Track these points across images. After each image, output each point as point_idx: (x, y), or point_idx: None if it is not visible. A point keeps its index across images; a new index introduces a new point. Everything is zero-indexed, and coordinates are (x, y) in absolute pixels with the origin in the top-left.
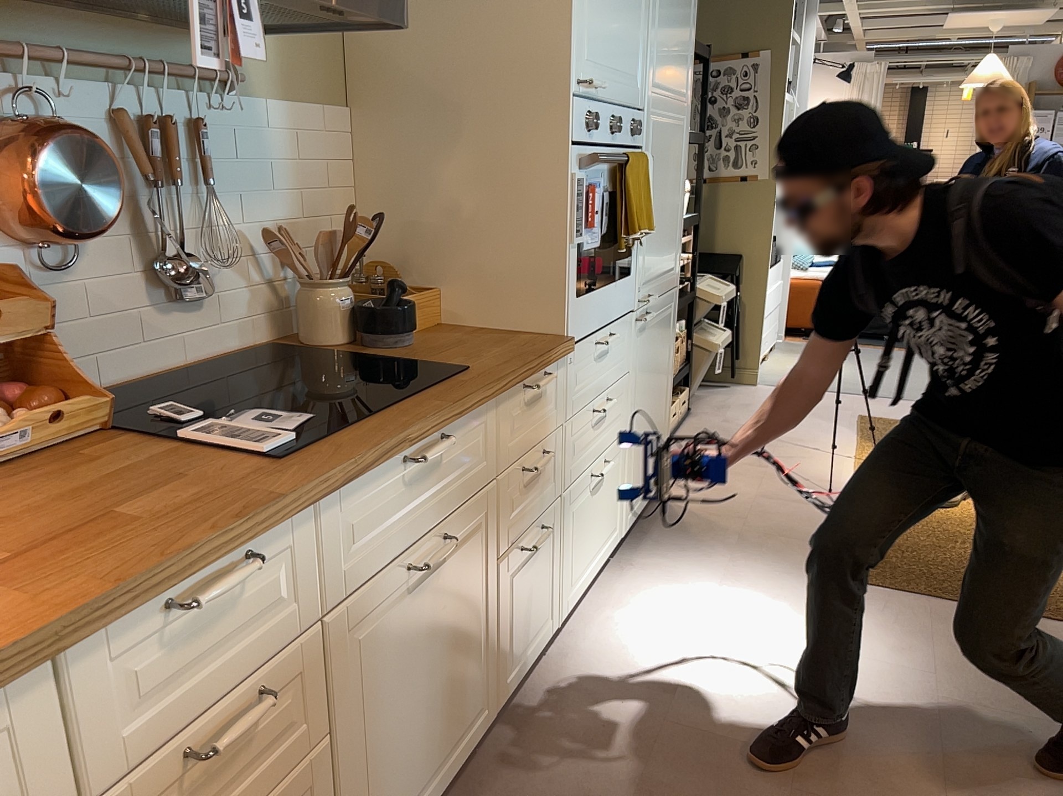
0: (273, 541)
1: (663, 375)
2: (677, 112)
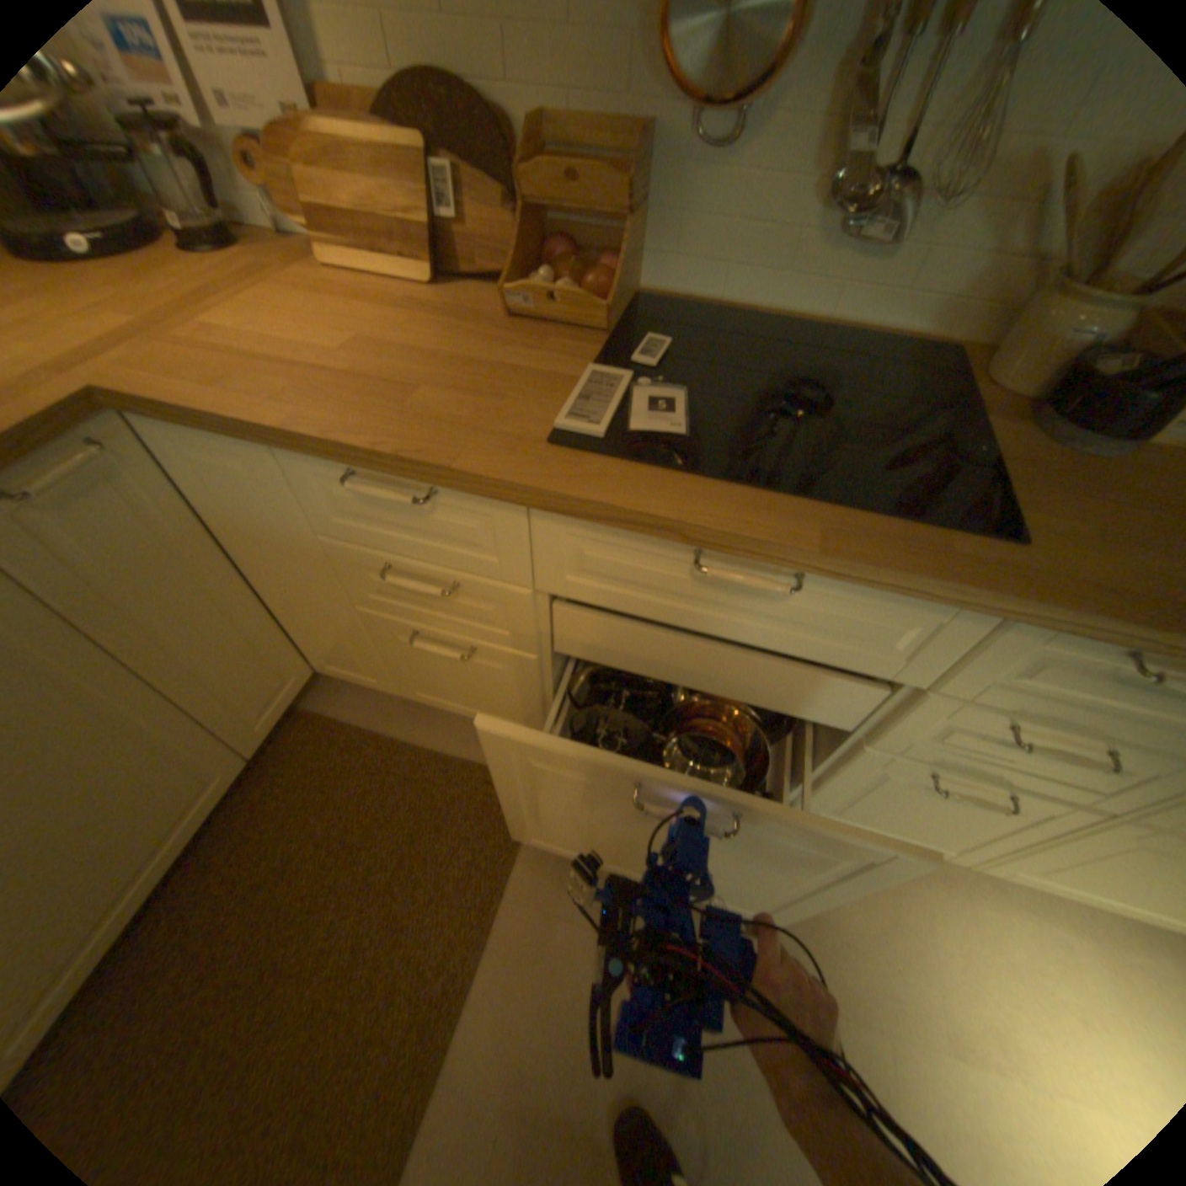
0: (464, 497)
1: None
2: None
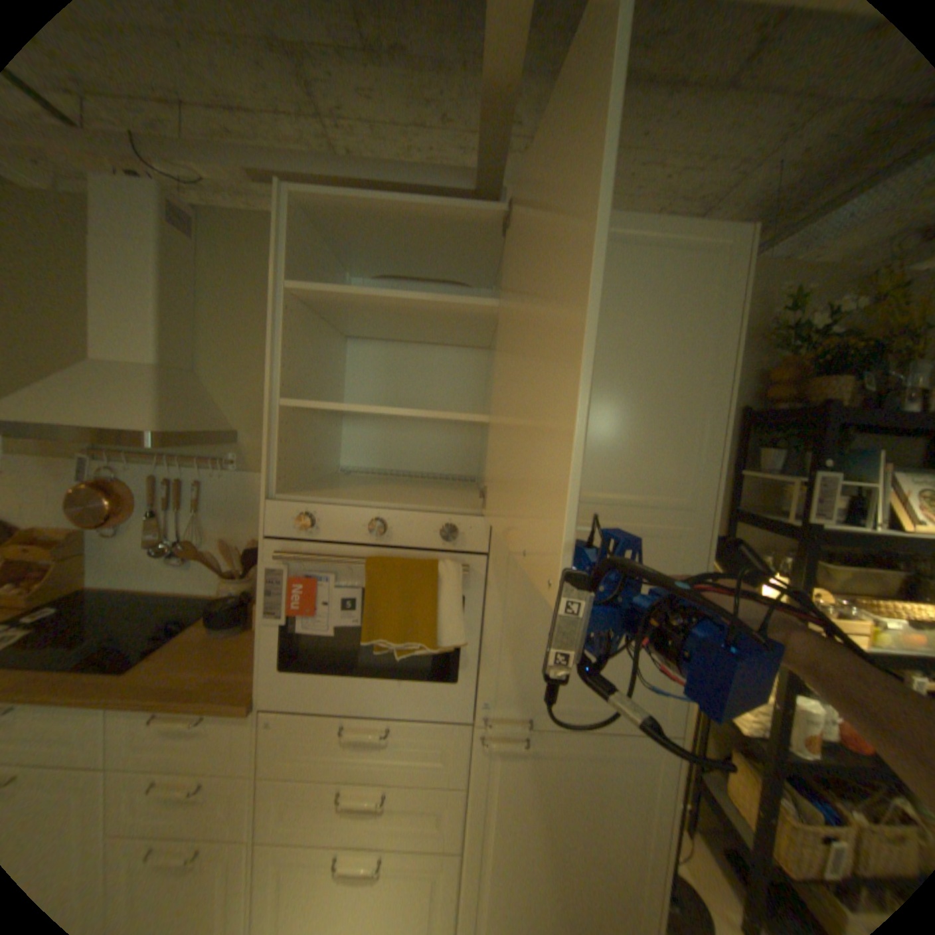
0: None
1: (620, 840)
2: (649, 515)
